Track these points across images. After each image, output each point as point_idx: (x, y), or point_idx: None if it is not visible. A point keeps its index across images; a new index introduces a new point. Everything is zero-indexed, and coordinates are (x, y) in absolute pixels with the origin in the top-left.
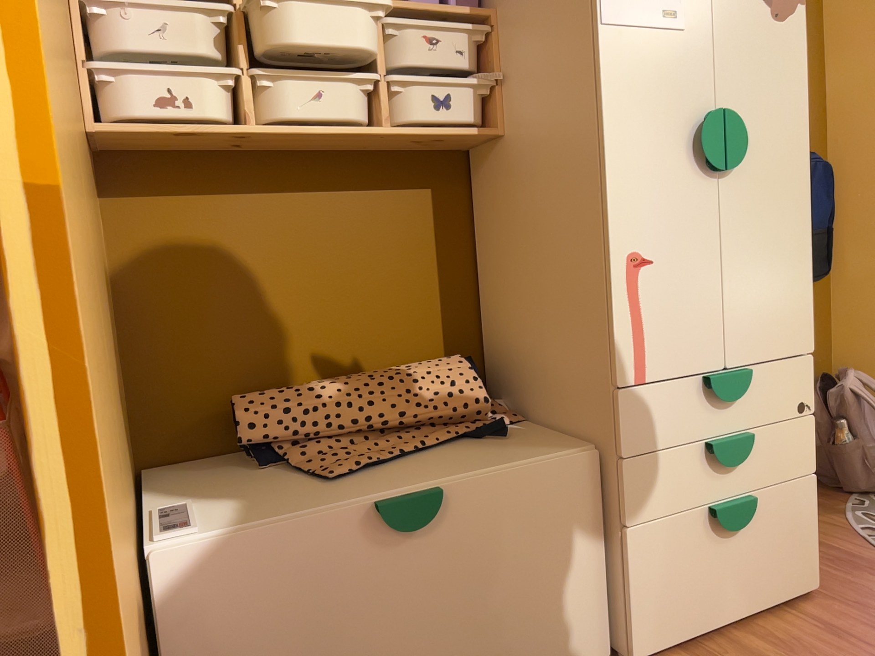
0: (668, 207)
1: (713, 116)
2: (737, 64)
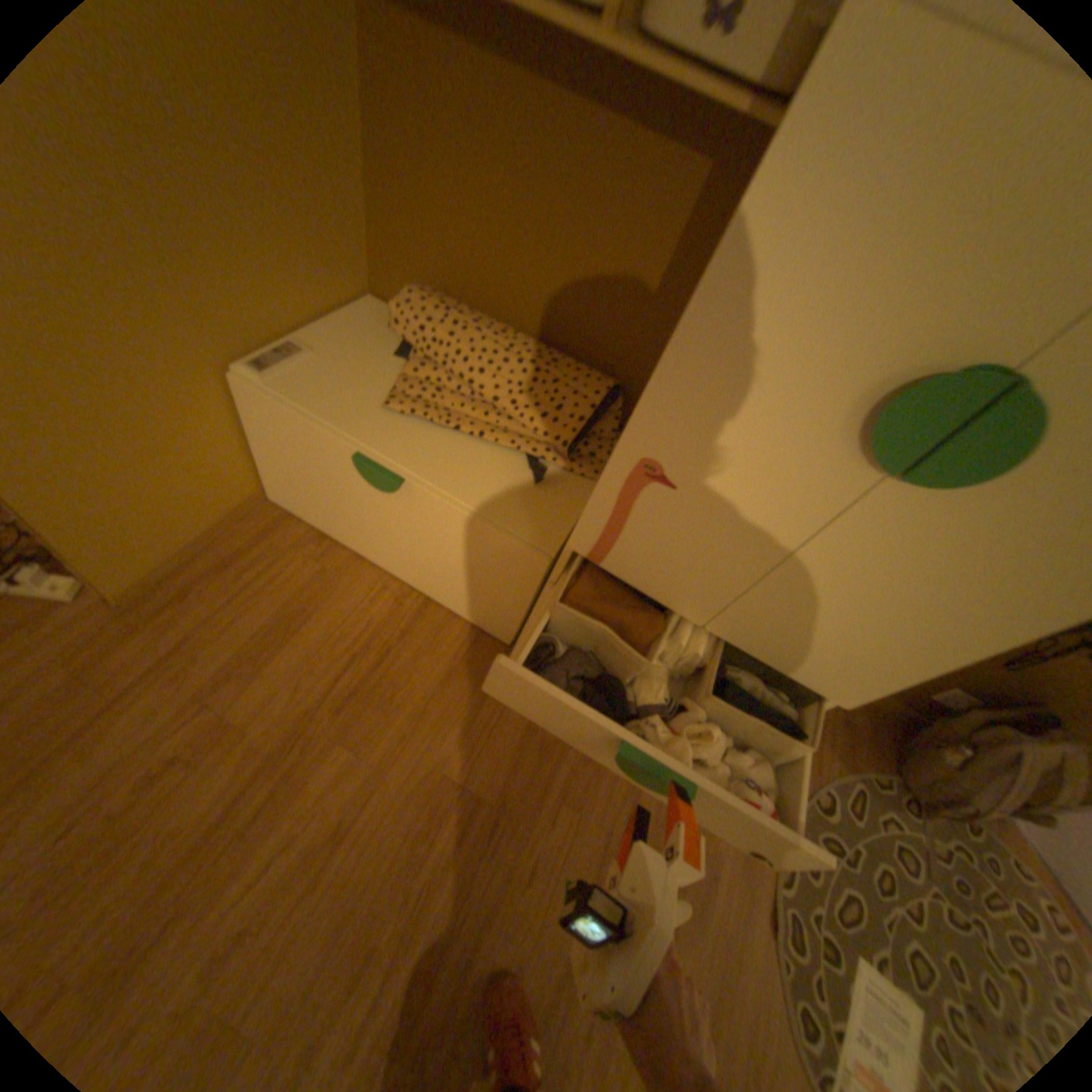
0: (750, 450)
1: (966, 380)
2: None
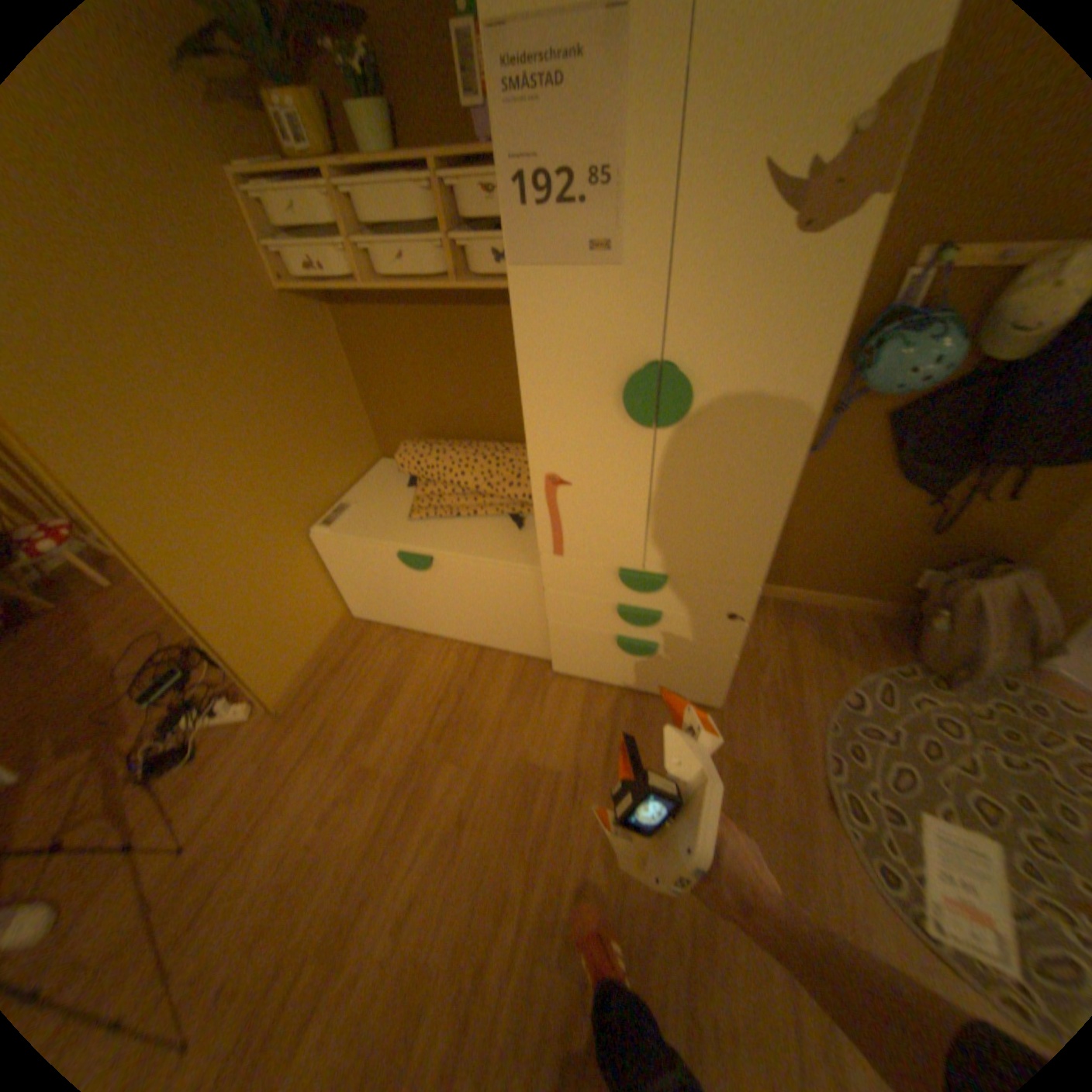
0: (589, 448)
1: (640, 375)
2: (707, 305)
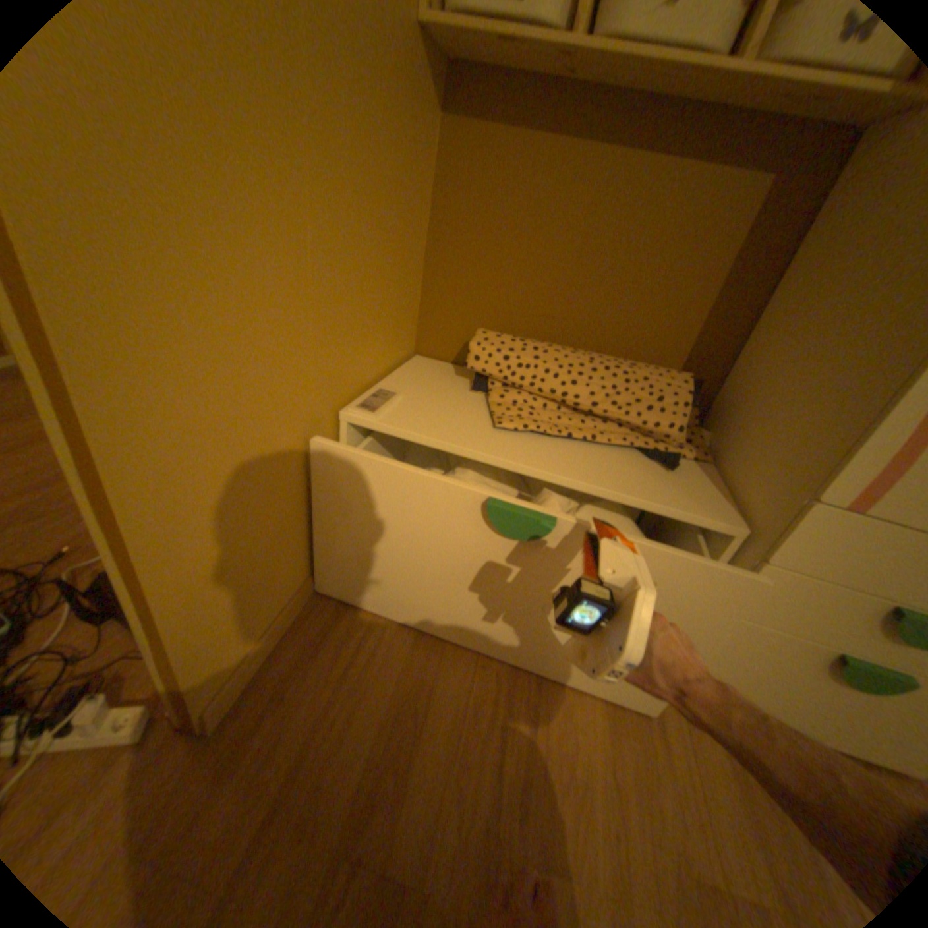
0: None
1: None
2: None
